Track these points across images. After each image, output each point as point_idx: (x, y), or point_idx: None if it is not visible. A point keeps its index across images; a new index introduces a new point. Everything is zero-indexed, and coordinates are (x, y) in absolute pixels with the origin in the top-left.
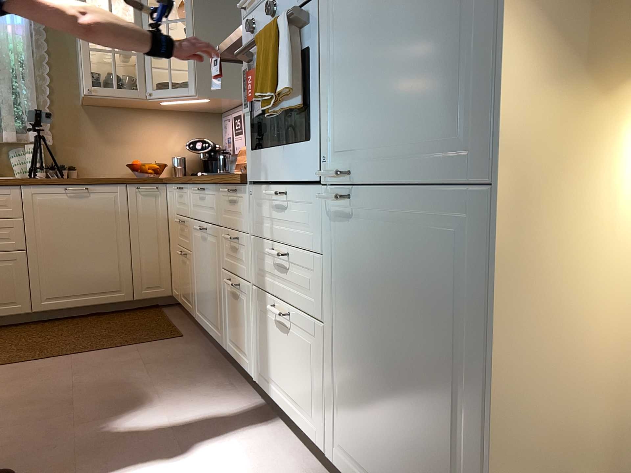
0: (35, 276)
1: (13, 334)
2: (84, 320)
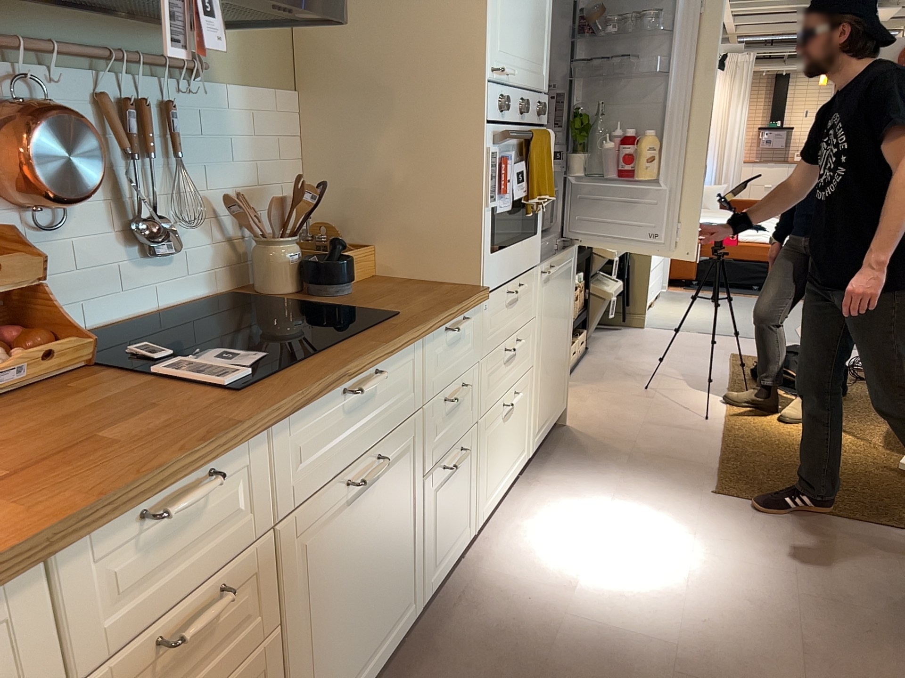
0: None
1: None
2: None
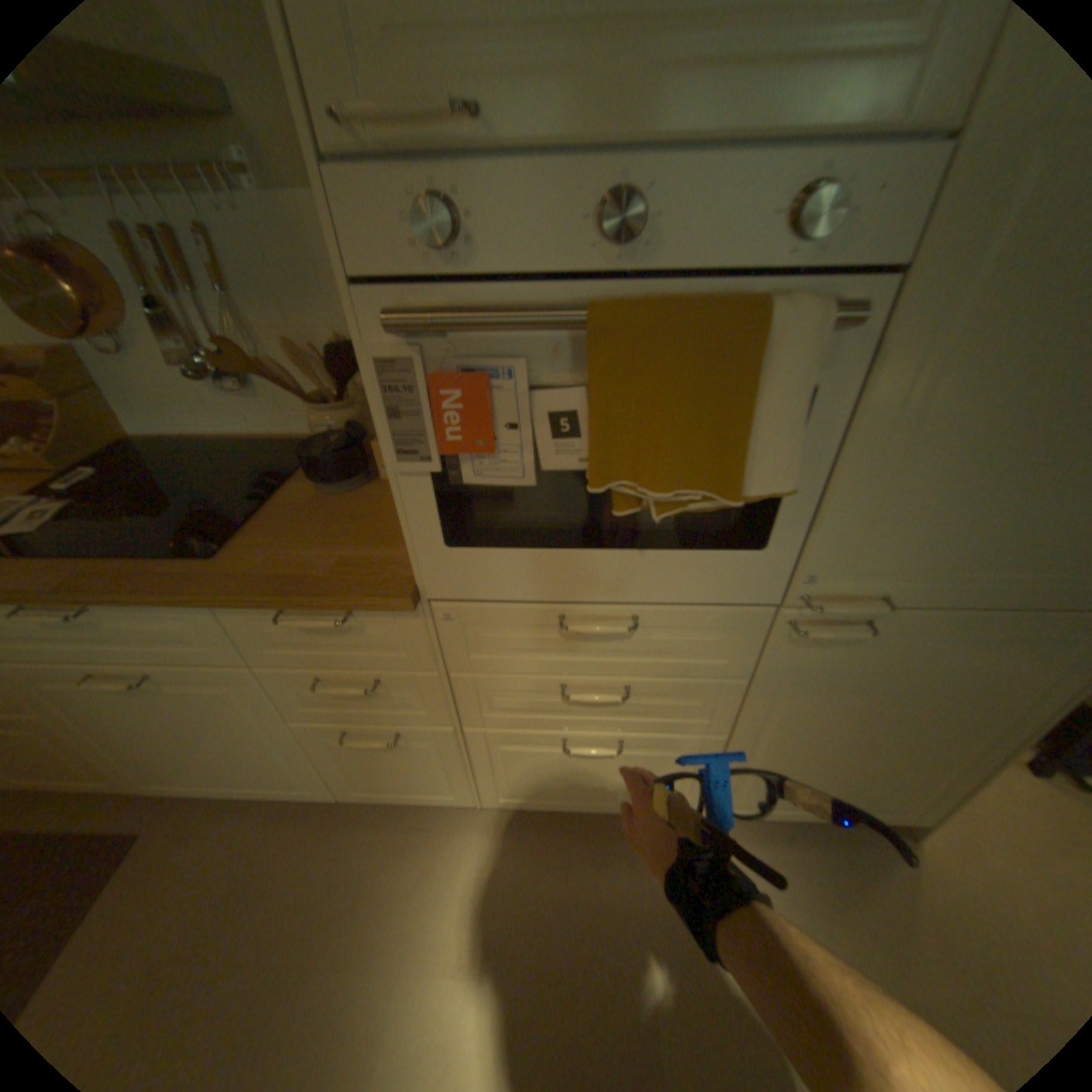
0: None
1: None
2: None
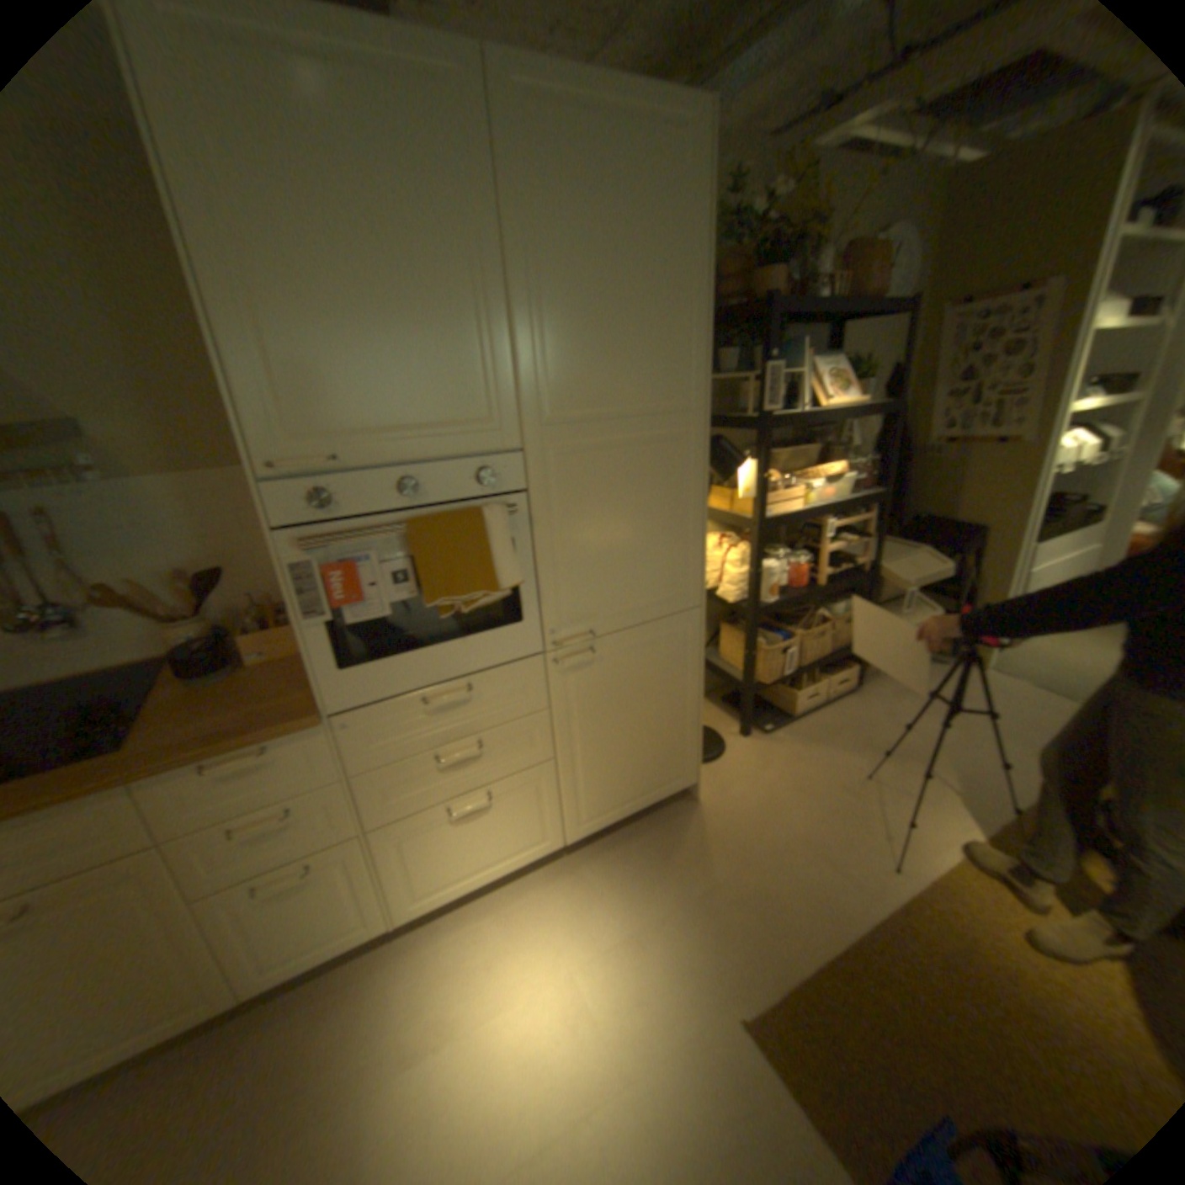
0: None
1: None
2: None
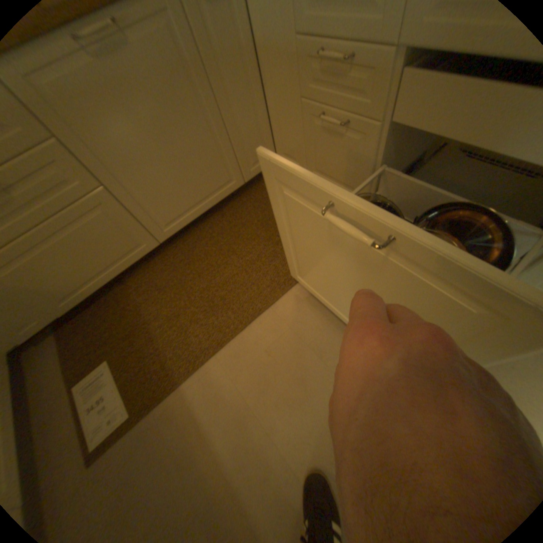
0: (137, 210)
1: (162, 274)
2: (210, 224)
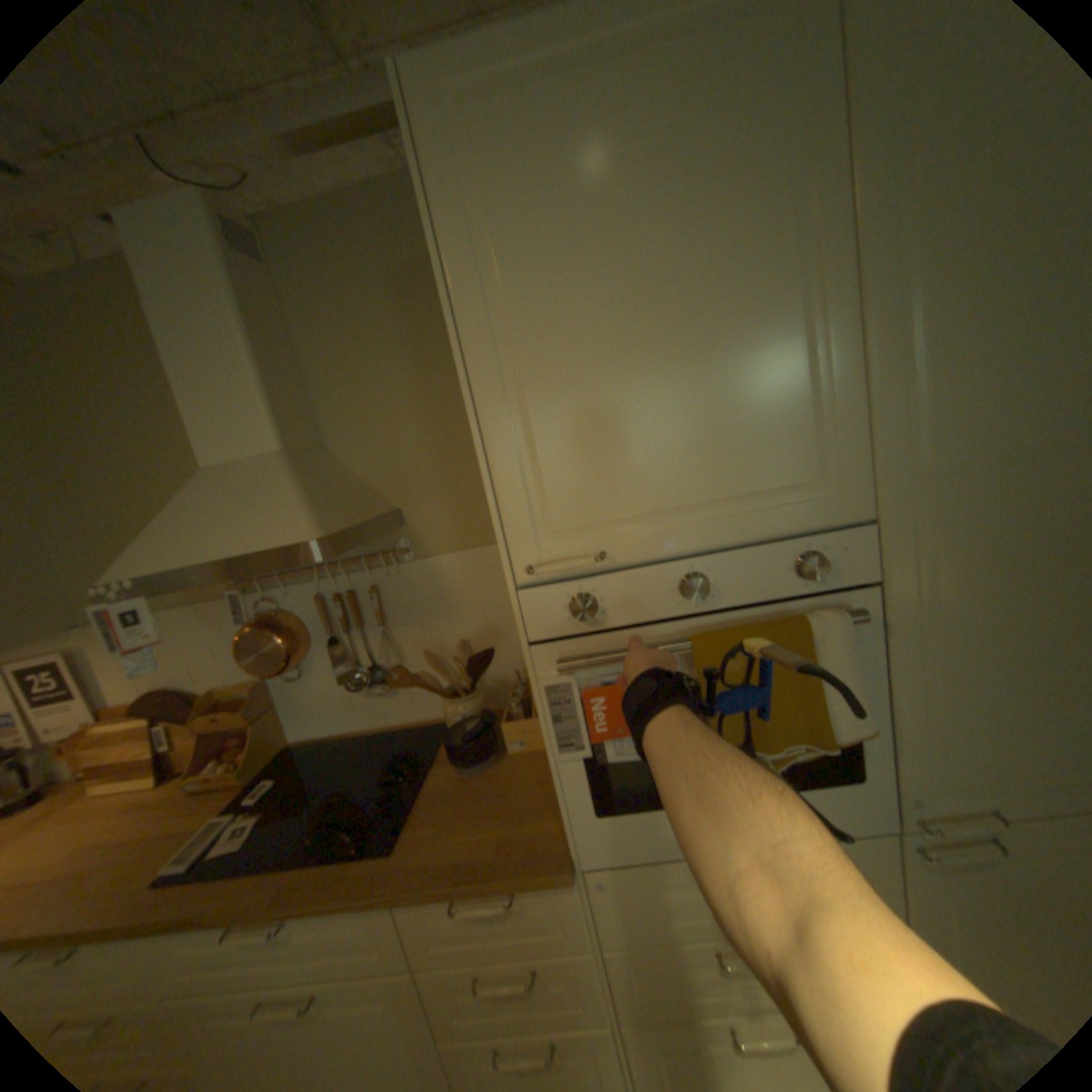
0: None
1: None
2: None
